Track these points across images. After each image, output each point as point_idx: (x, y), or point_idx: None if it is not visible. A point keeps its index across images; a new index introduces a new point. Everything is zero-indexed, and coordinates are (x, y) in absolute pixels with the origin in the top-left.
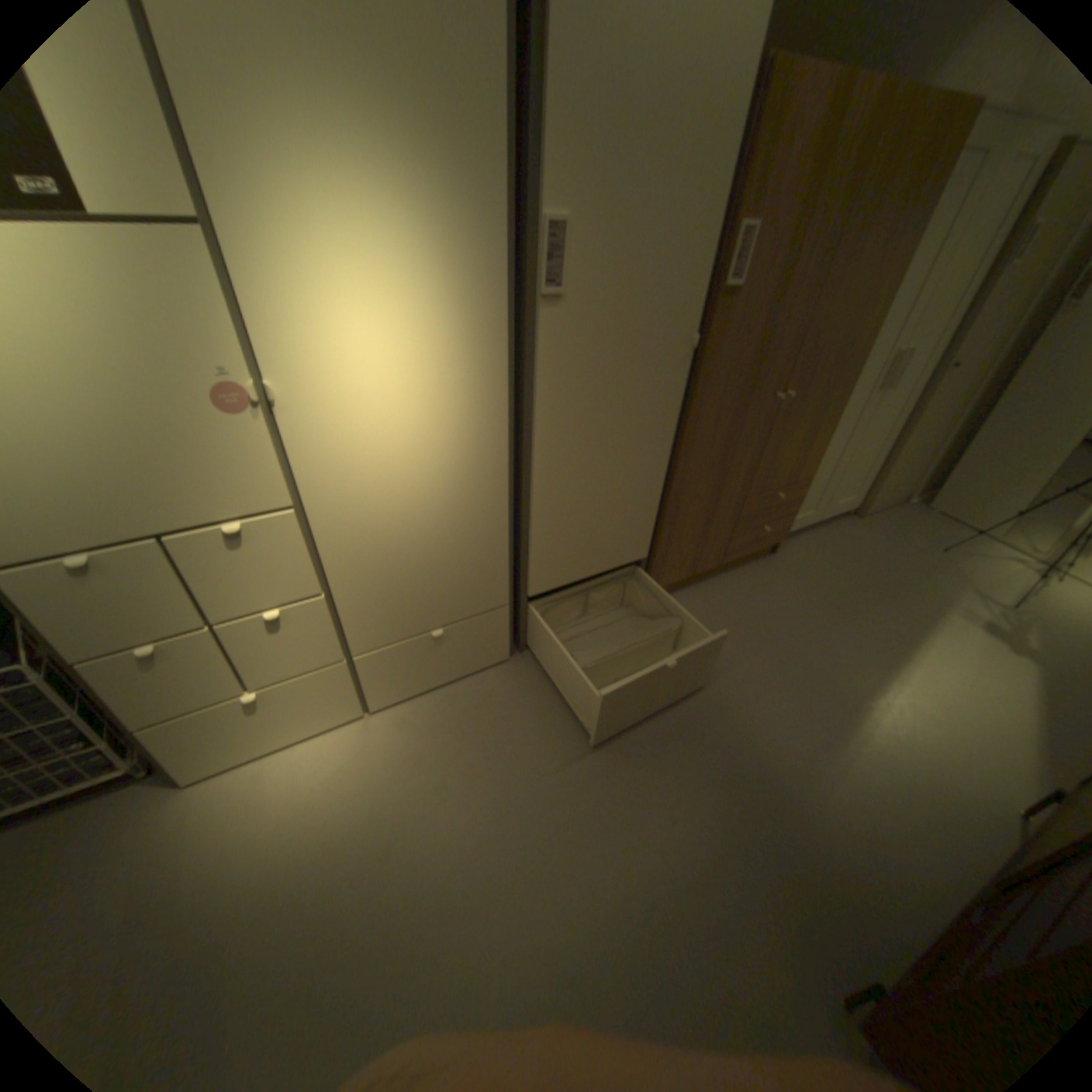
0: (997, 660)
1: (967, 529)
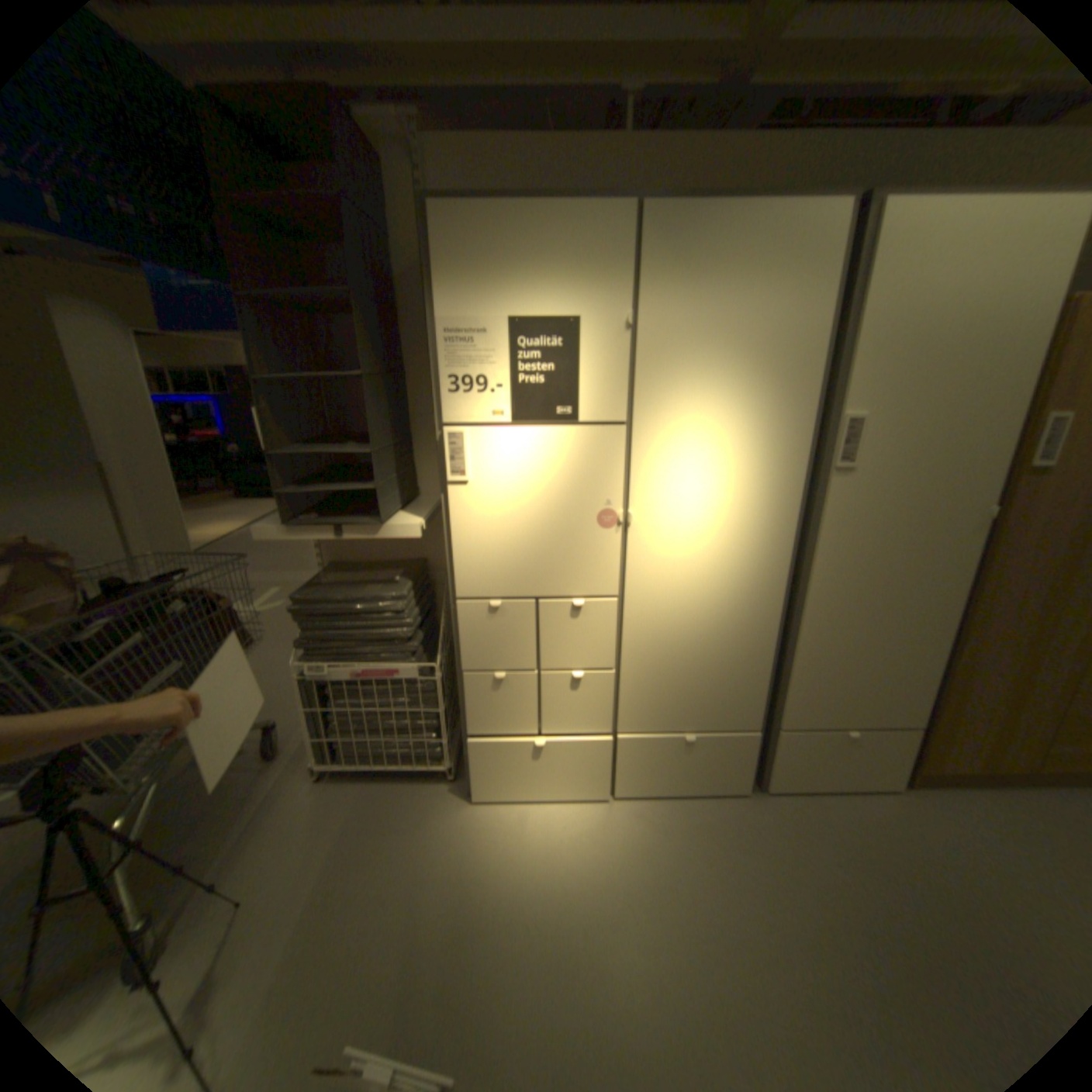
0: None
1: None
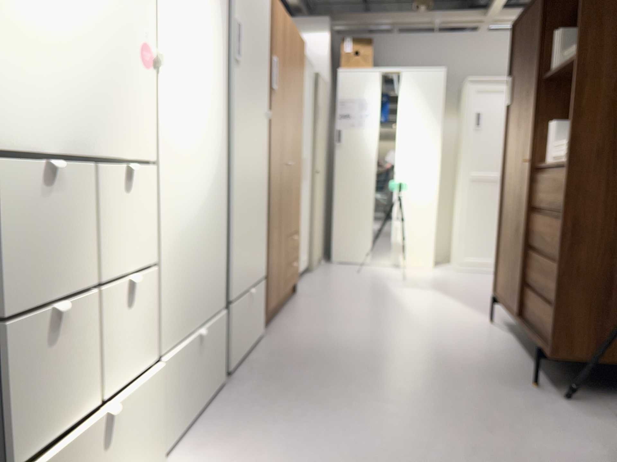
0: (423, 293)
1: (354, 265)
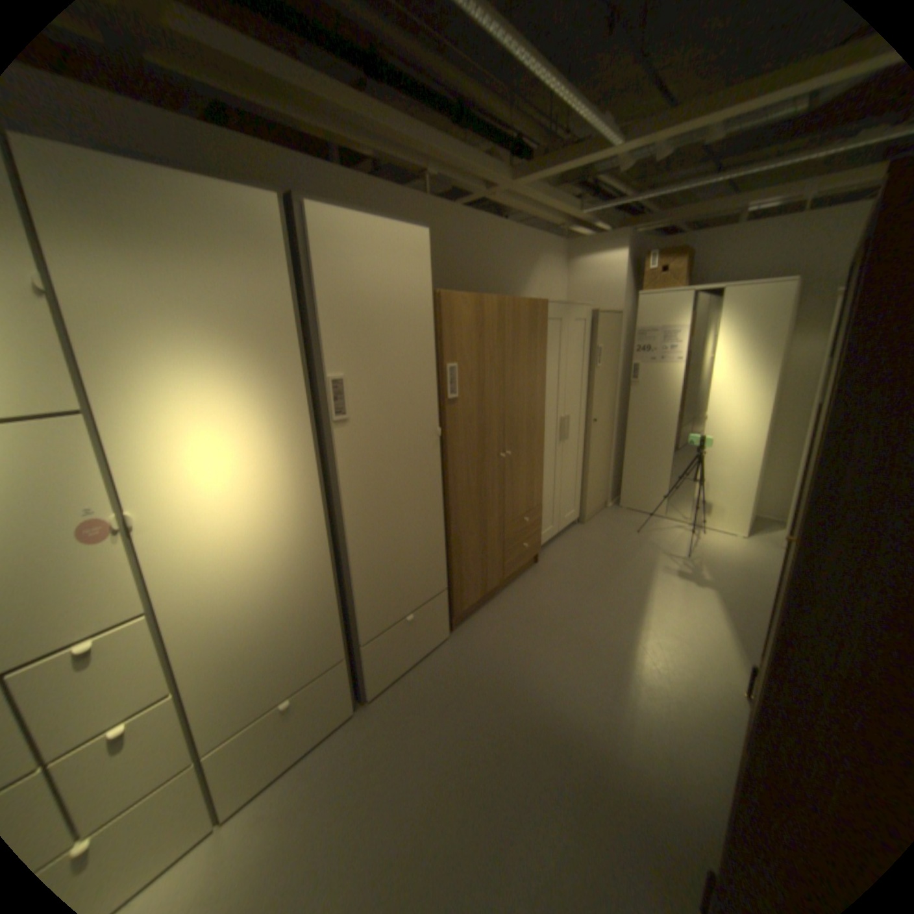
0: (691, 595)
1: (644, 516)
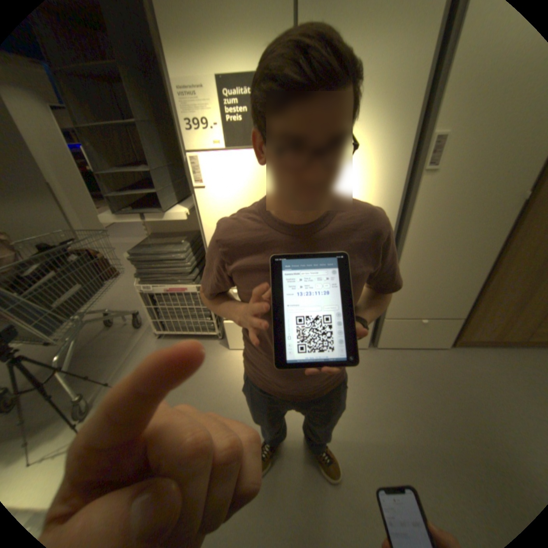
0: None
1: None
